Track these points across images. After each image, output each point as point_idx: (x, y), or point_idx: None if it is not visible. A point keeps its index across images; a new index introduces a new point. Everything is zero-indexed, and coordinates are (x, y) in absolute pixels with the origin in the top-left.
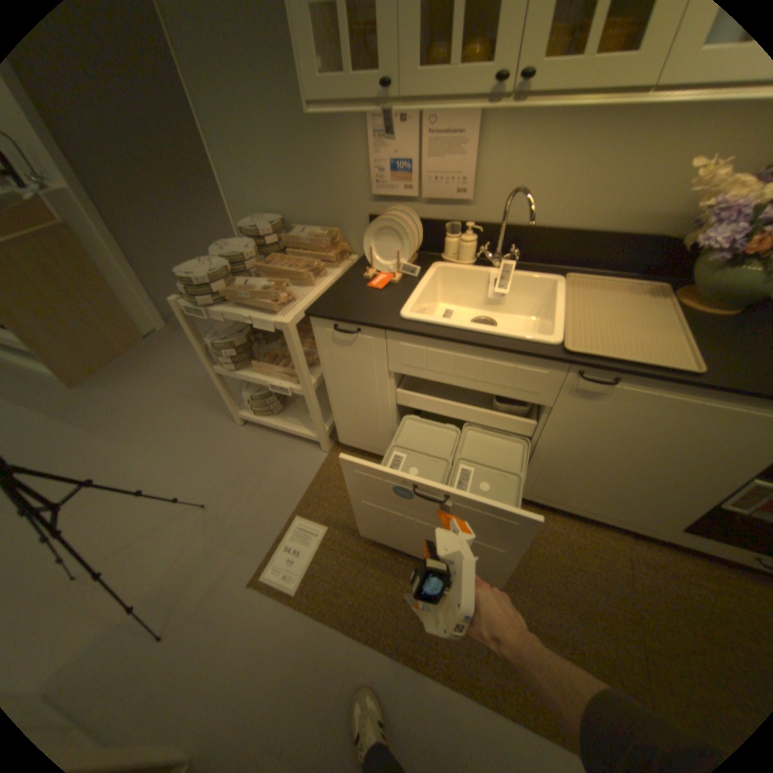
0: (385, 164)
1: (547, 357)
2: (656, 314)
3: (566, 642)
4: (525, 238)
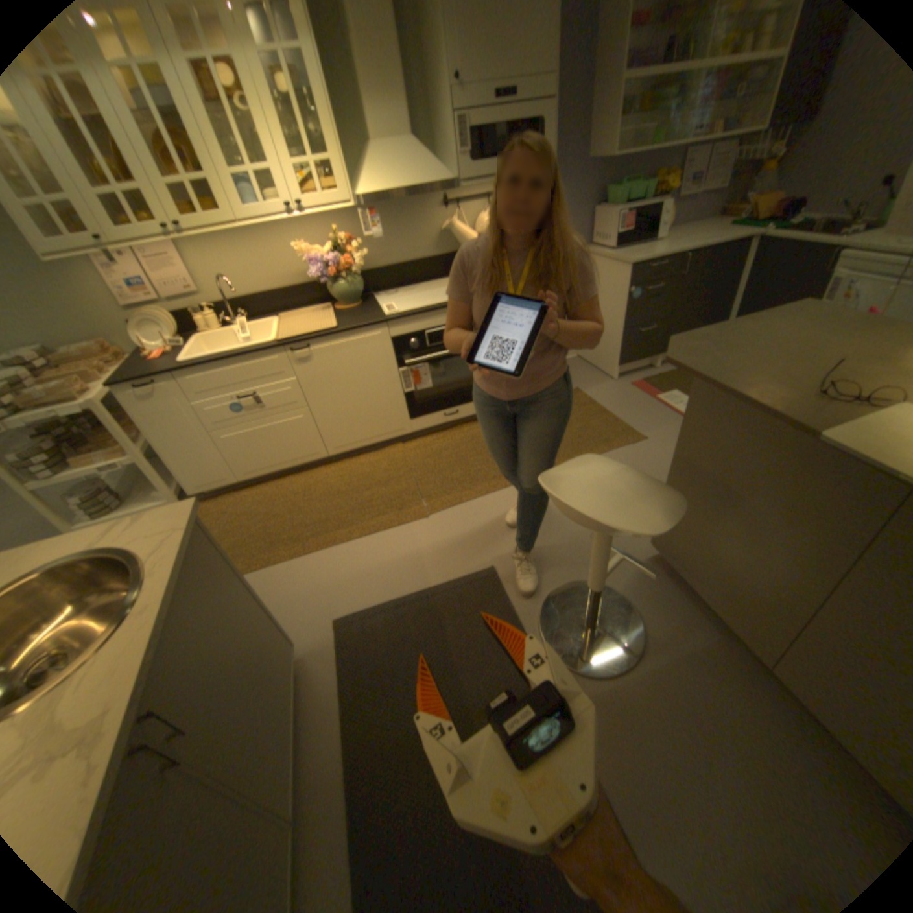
0: (121, 284)
1: (269, 348)
2: (323, 317)
3: (377, 498)
4: (246, 304)
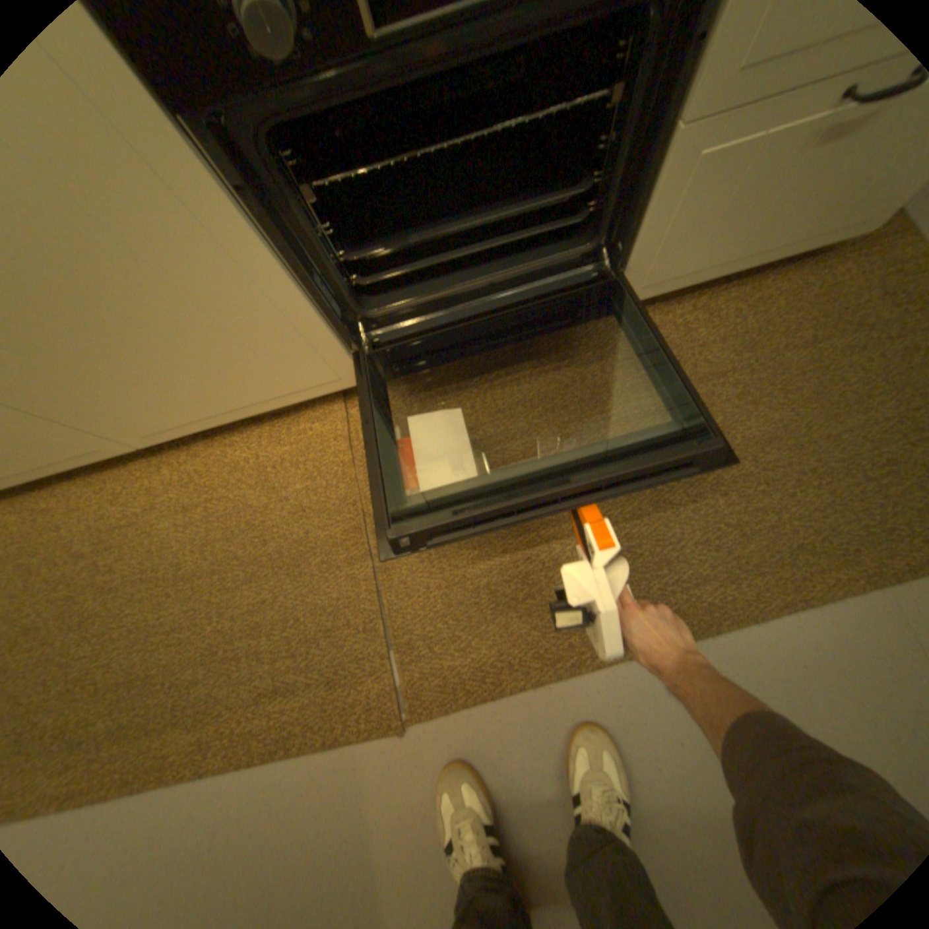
0: None
1: None
2: None
3: (273, 619)
4: None
